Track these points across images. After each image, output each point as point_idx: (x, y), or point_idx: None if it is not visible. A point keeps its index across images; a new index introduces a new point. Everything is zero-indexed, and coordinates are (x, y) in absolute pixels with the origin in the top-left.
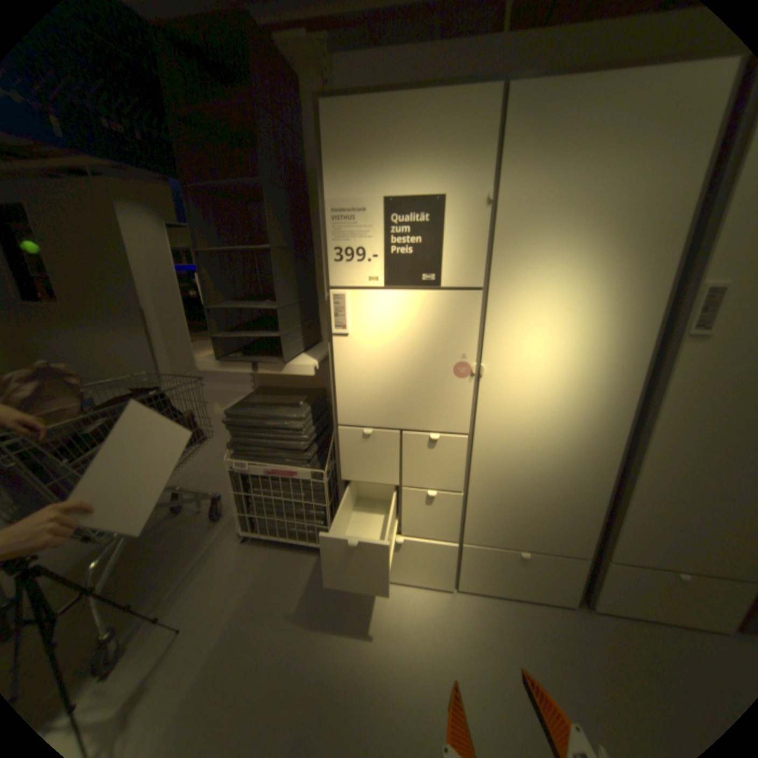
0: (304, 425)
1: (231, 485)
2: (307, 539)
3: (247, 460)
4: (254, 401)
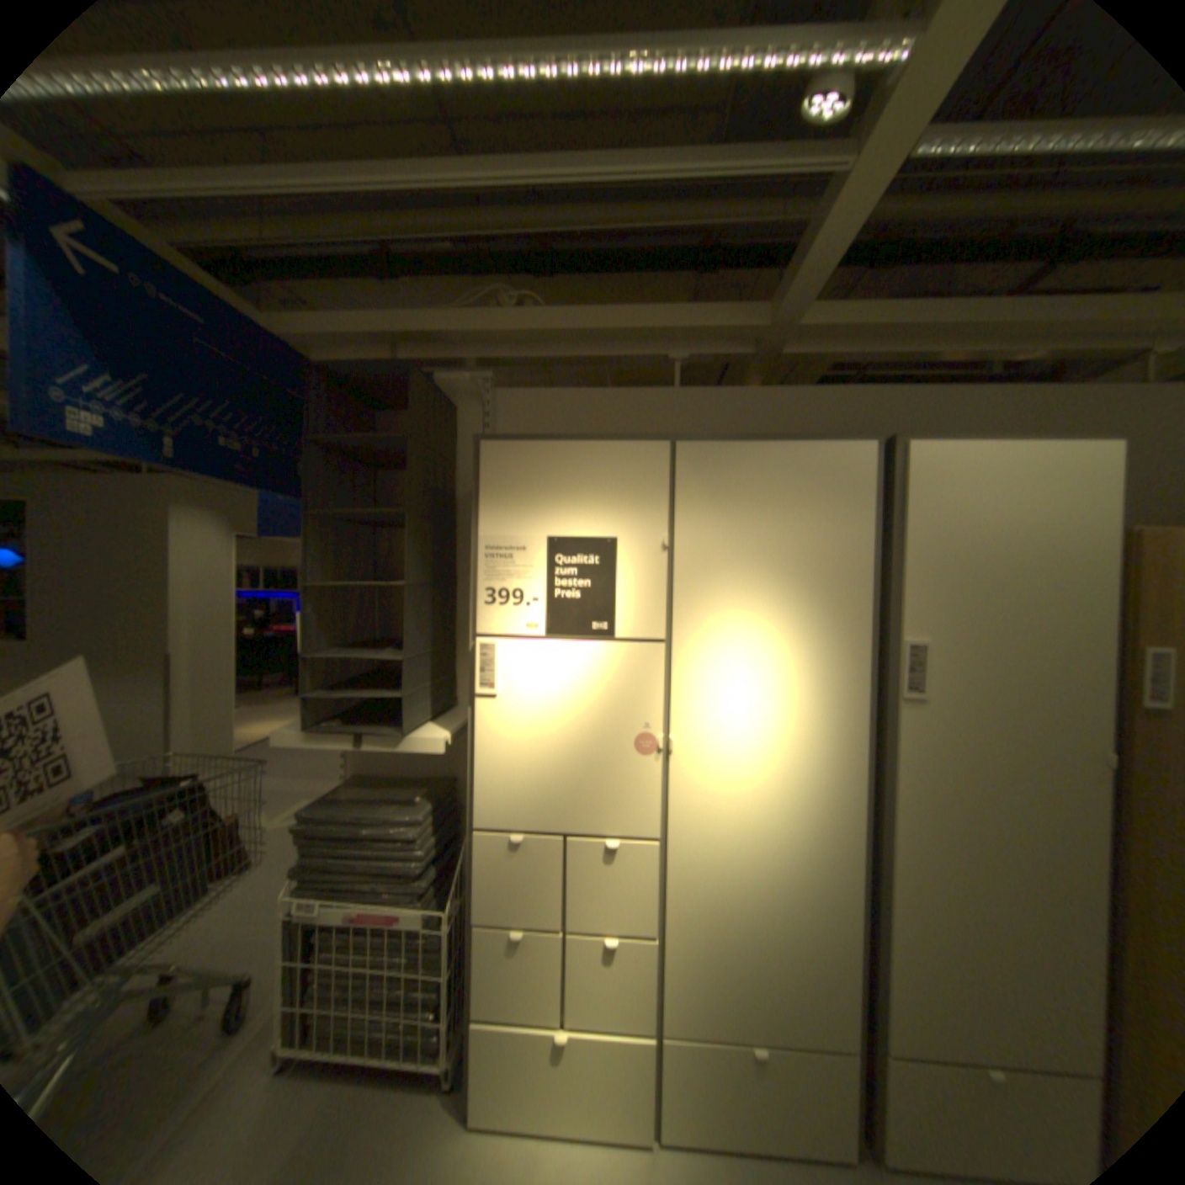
0: (420, 833)
1: (281, 950)
2: (401, 1054)
3: (317, 899)
4: (343, 797)
